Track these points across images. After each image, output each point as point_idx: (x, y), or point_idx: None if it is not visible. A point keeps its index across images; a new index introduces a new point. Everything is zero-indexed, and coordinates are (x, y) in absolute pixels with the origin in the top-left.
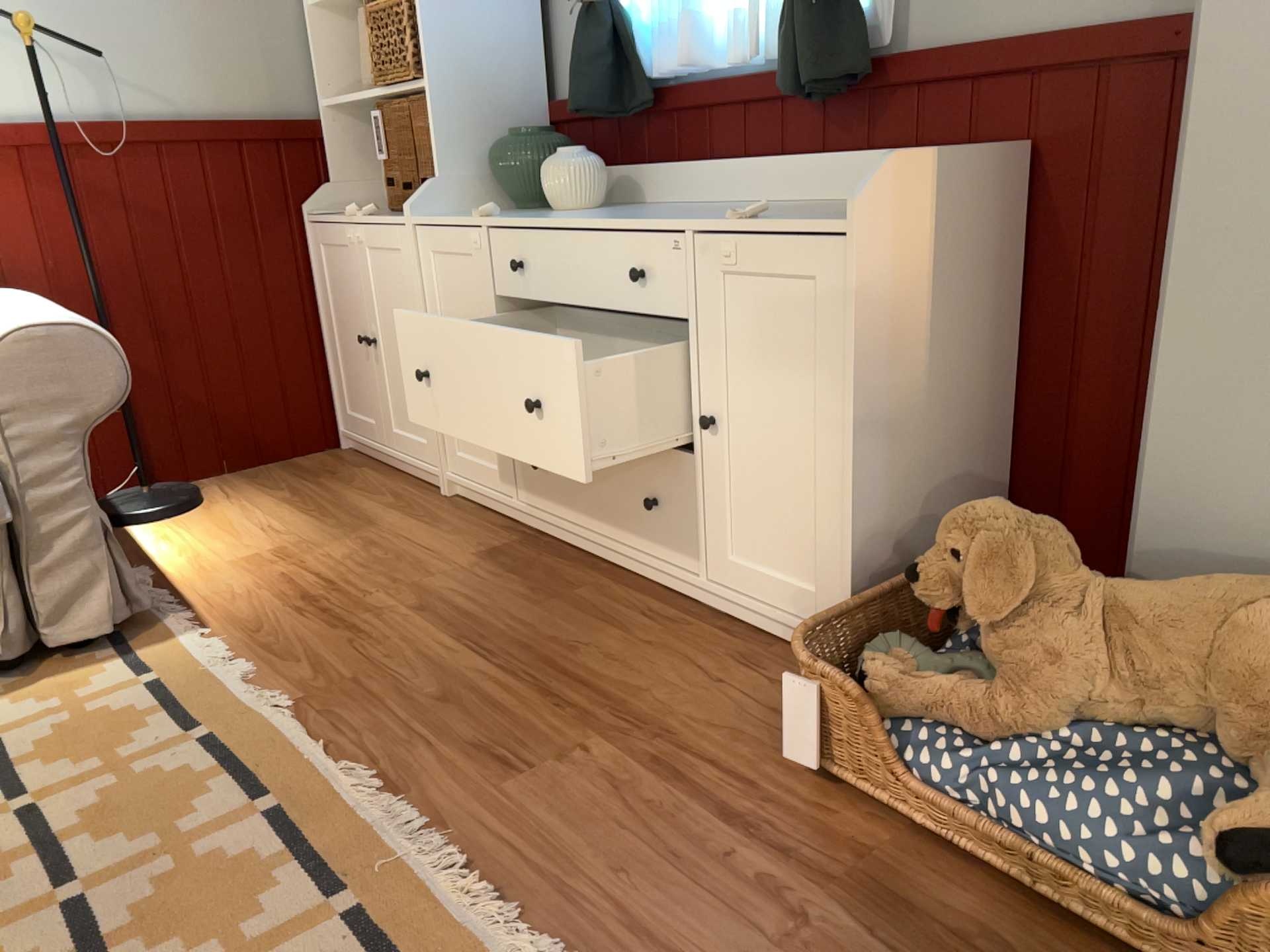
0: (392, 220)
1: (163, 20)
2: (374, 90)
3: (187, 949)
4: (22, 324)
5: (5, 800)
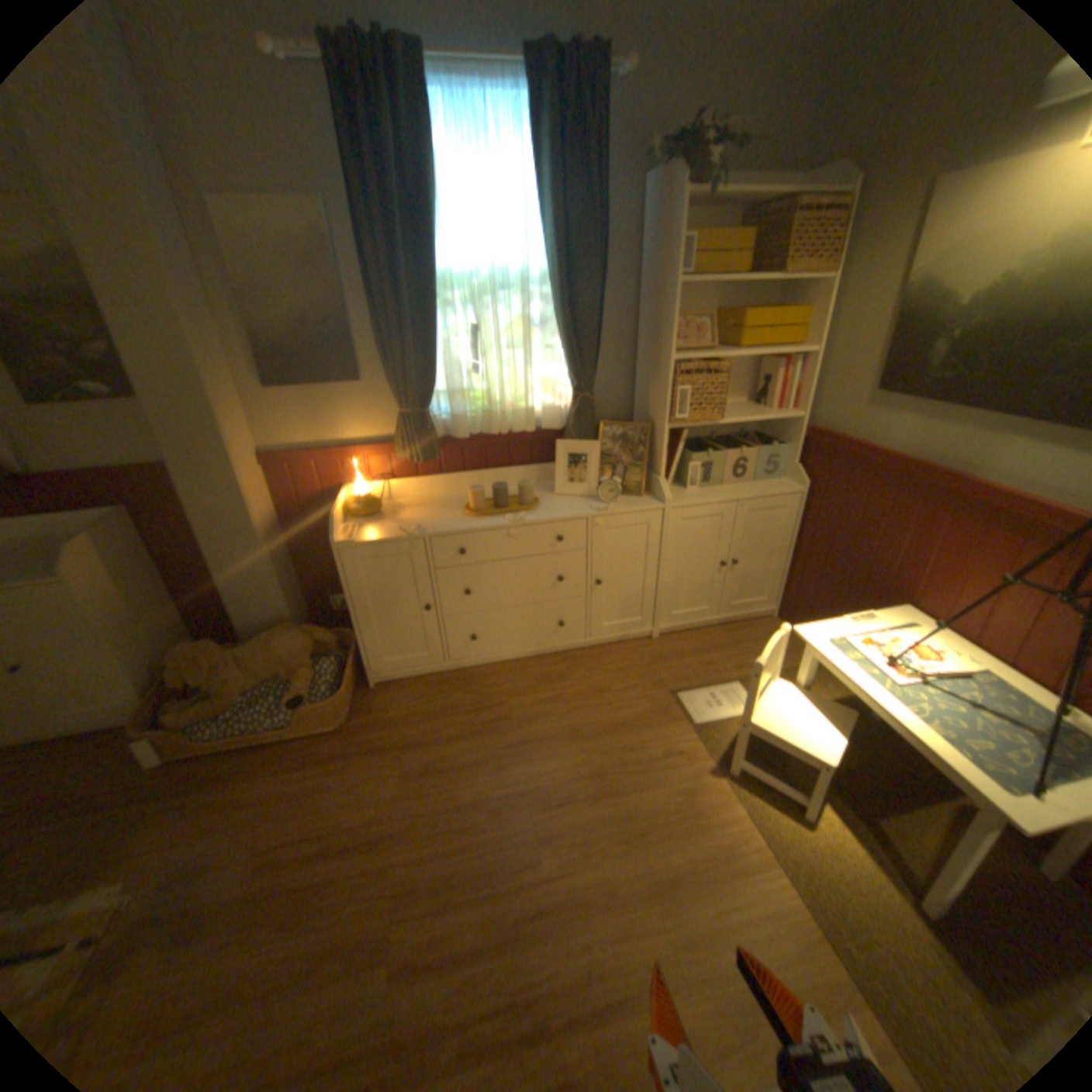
0: None
1: None
2: None
3: None
4: None
5: None
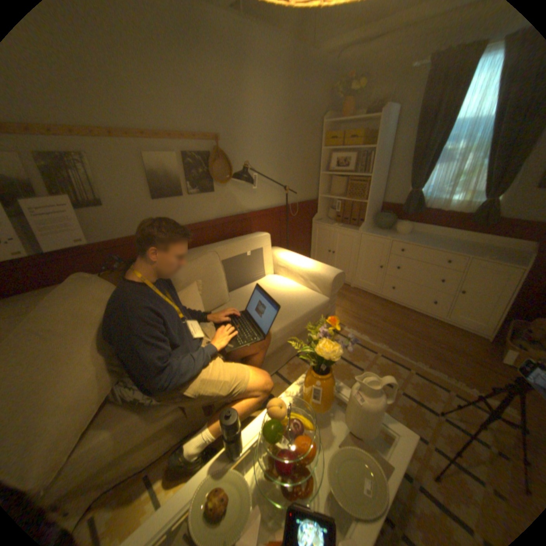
0: (349, 229)
1: (297, 179)
2: (337, 195)
3: (436, 403)
4: (331, 272)
5: (361, 371)
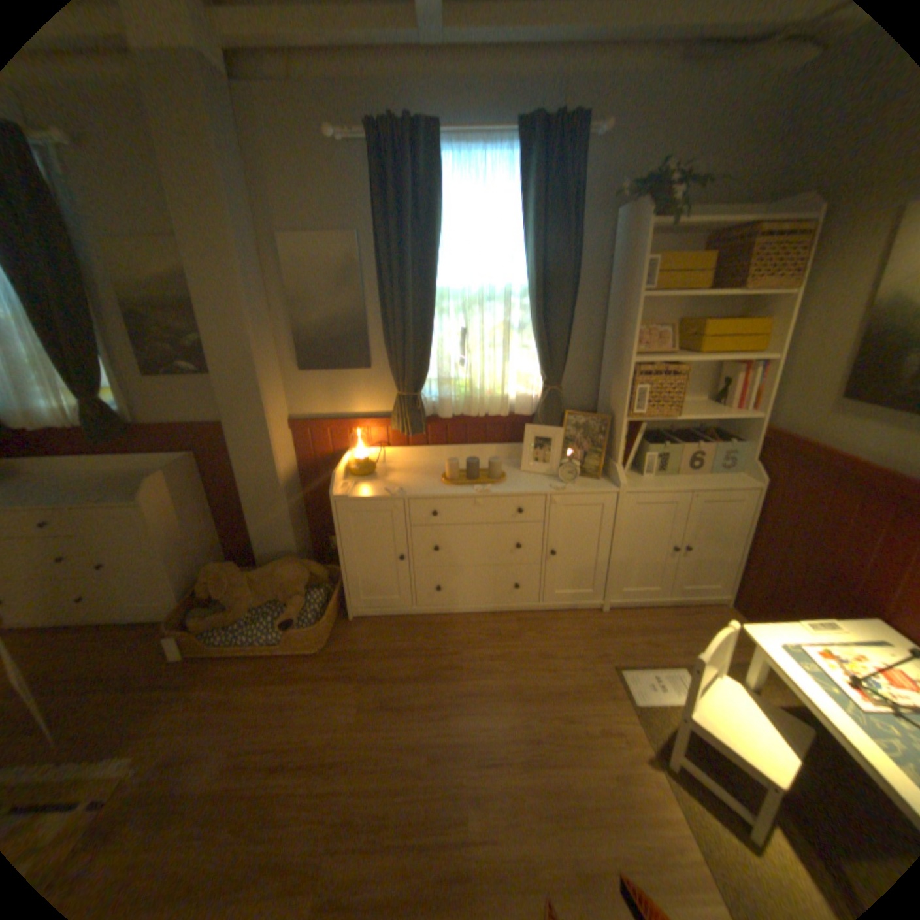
0: None
1: None
2: None
3: None
4: None
5: None
